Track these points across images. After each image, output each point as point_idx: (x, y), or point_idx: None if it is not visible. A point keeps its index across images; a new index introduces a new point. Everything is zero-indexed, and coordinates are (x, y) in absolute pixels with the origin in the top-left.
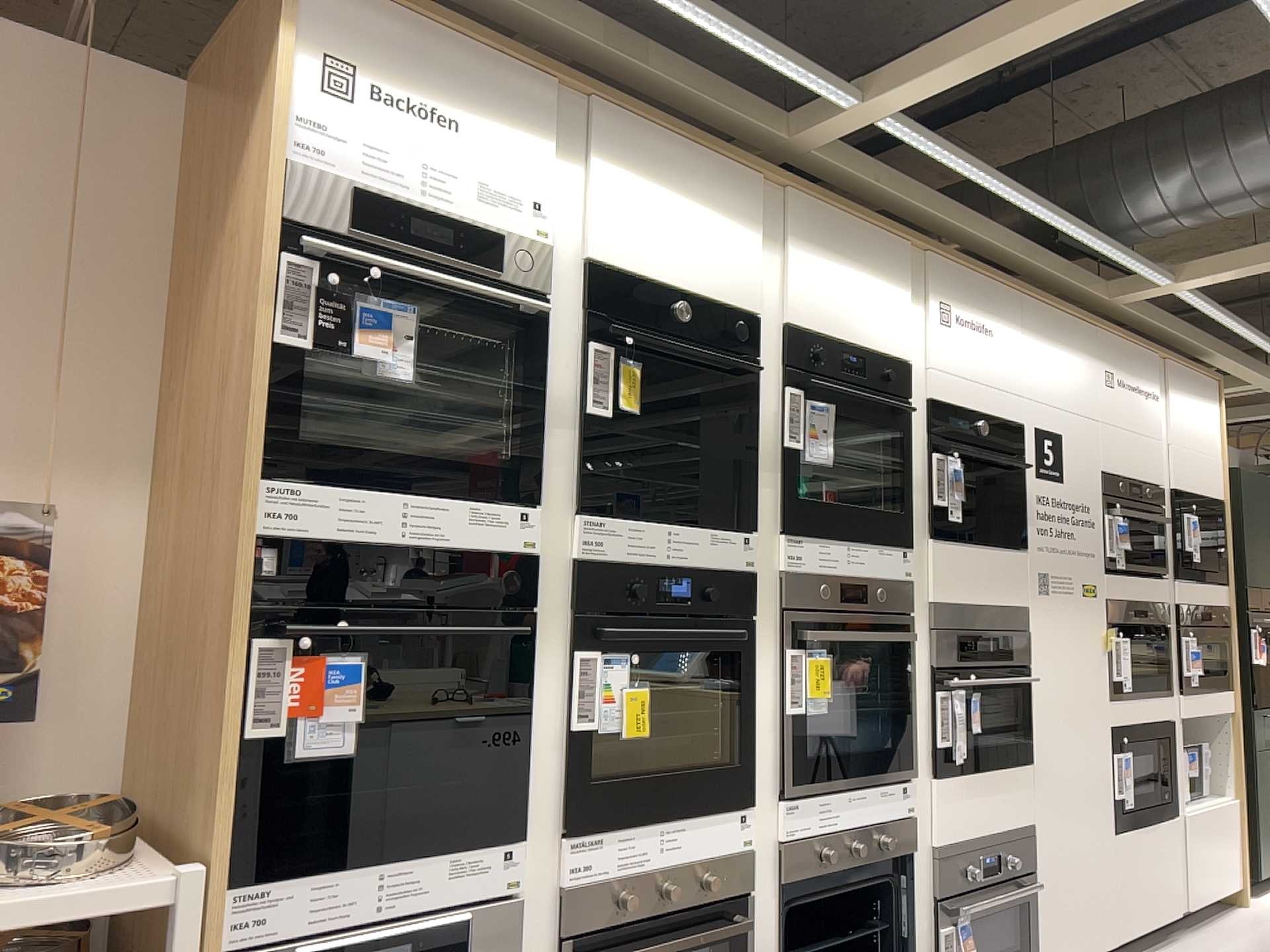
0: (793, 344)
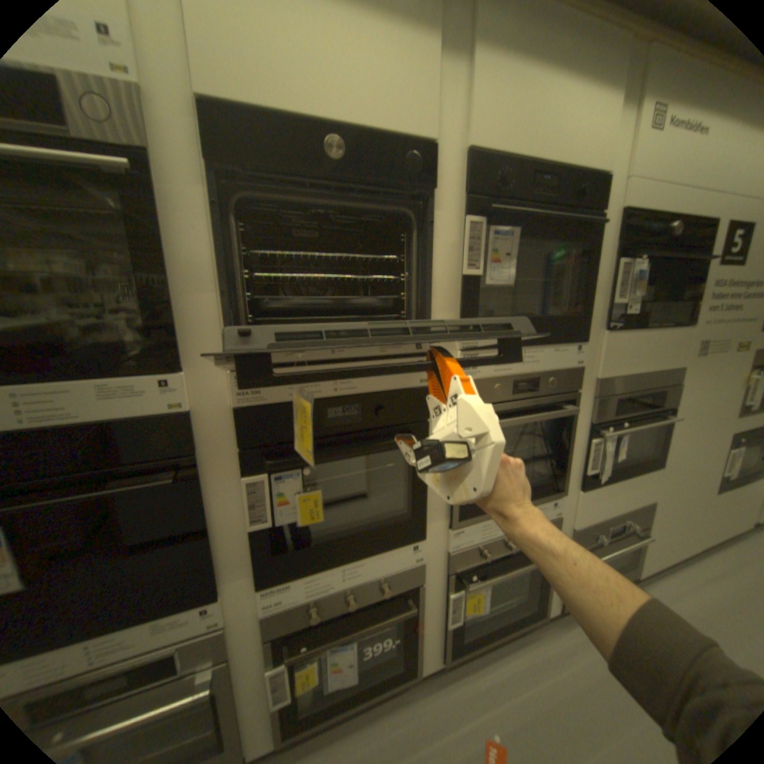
0: (487, 164)
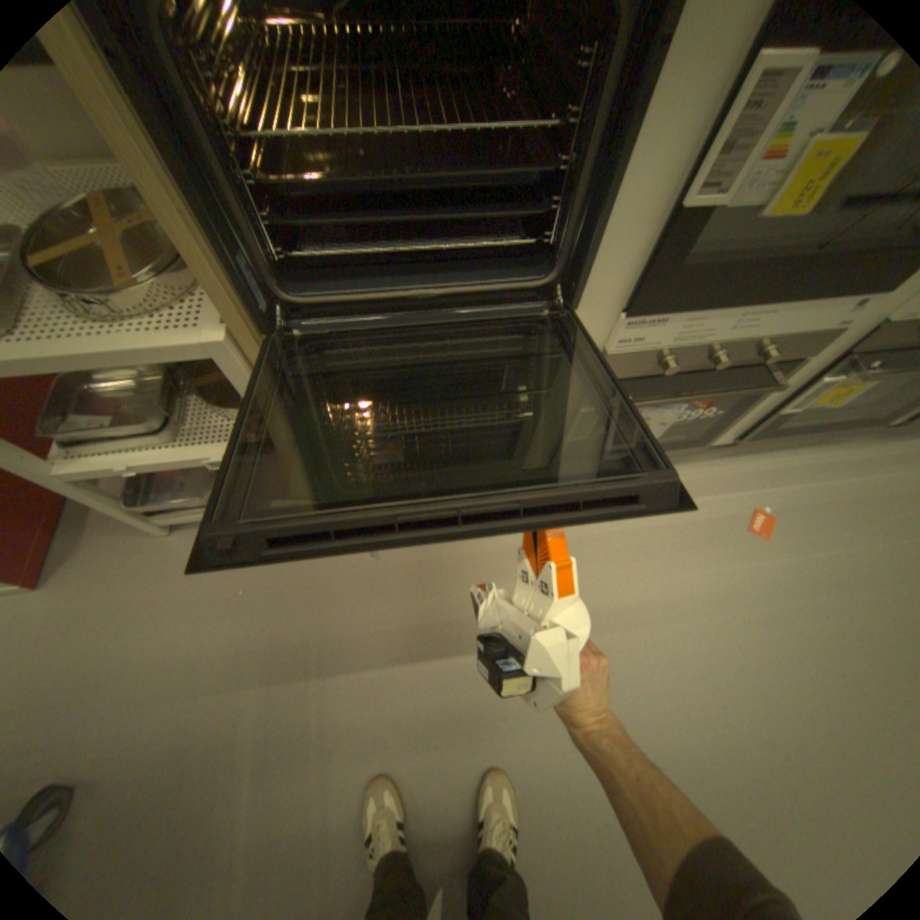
0: None
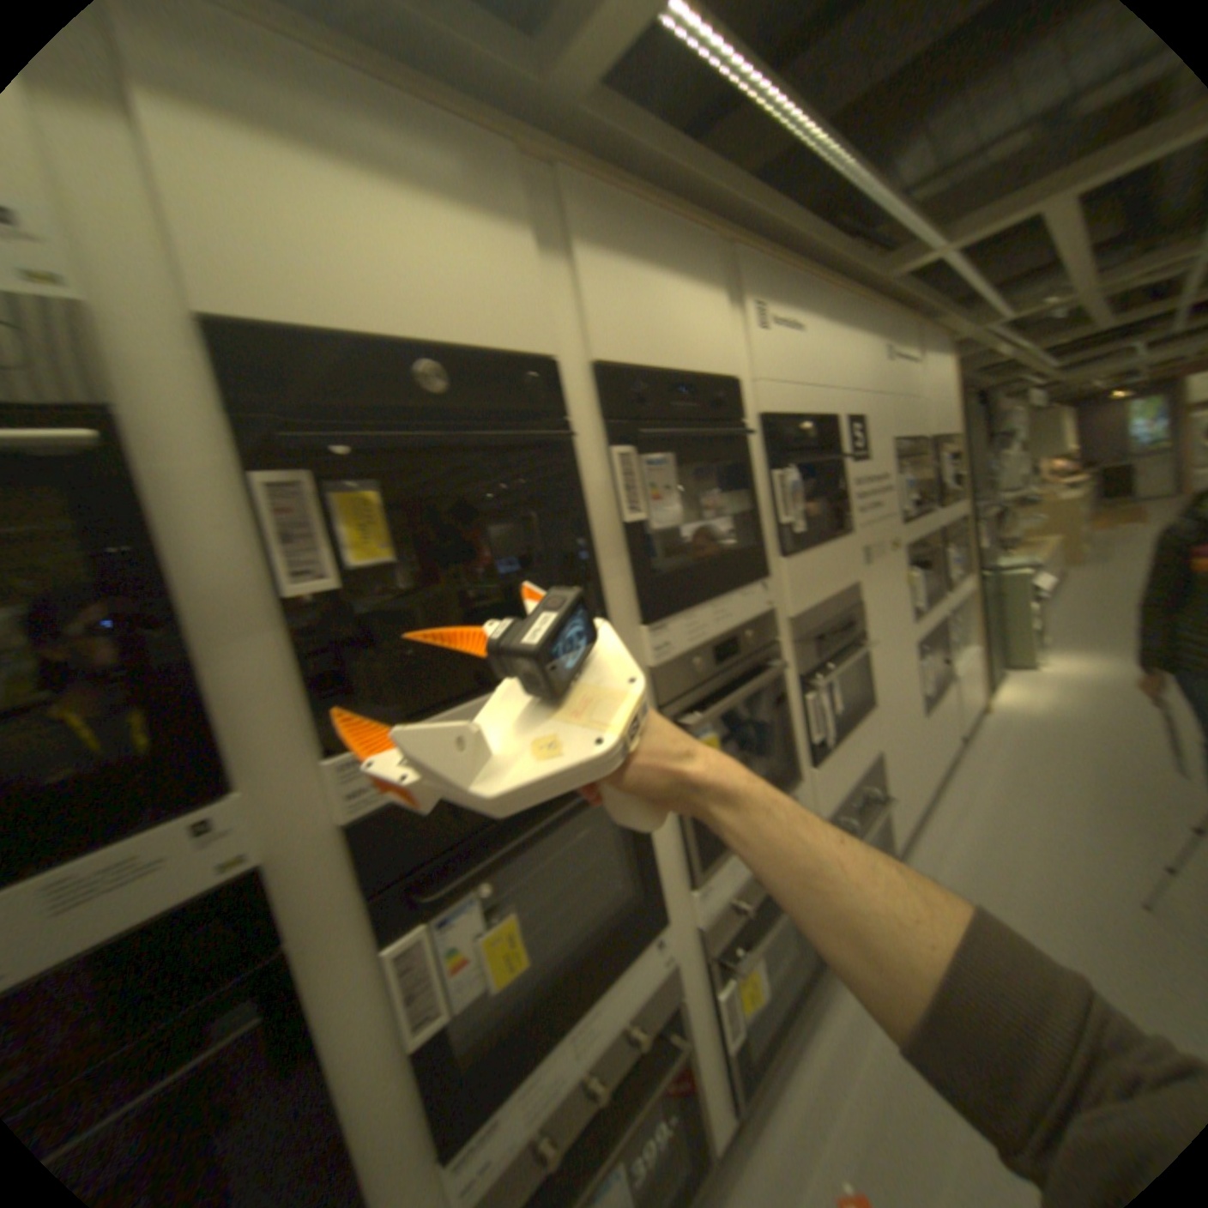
0: (619, 382)
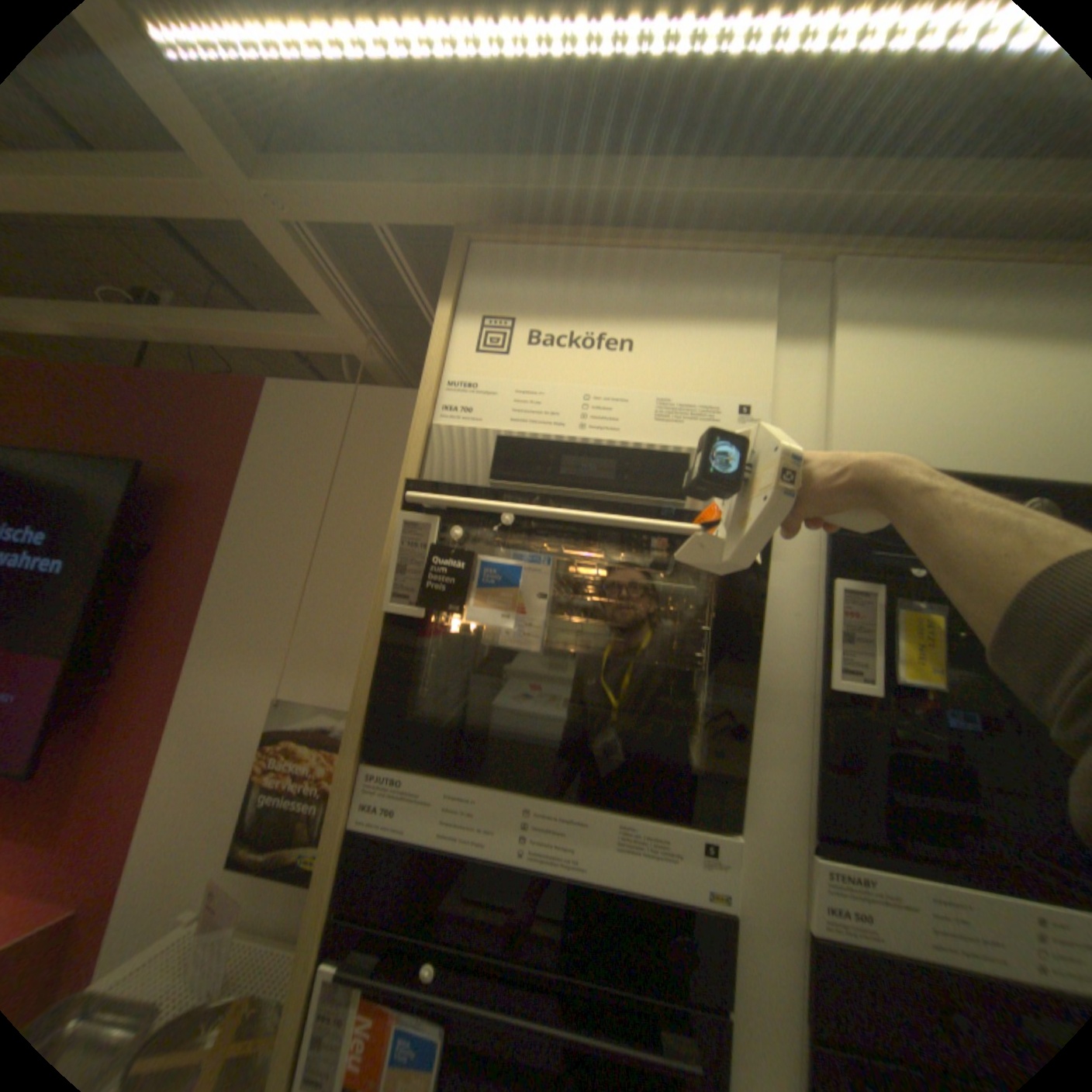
0: None
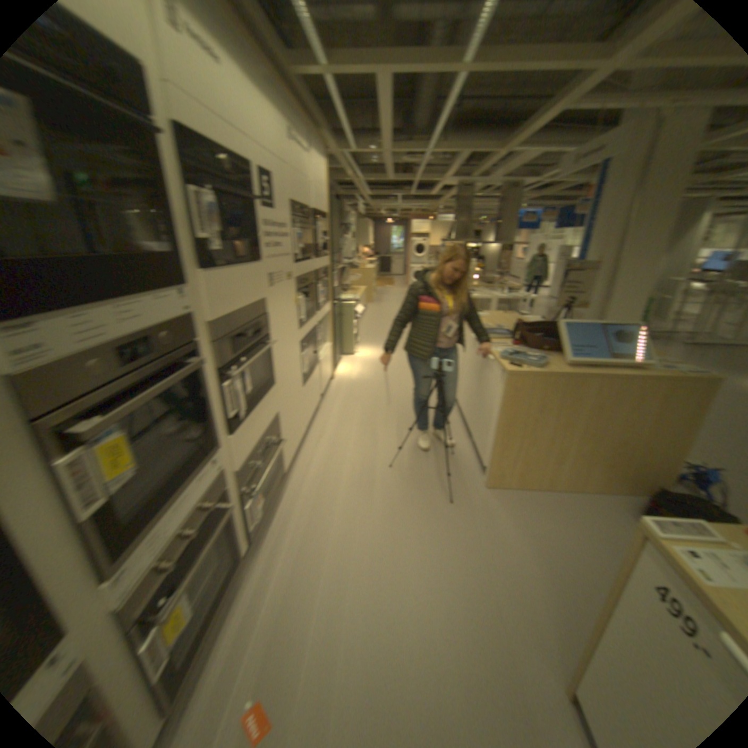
0: None
